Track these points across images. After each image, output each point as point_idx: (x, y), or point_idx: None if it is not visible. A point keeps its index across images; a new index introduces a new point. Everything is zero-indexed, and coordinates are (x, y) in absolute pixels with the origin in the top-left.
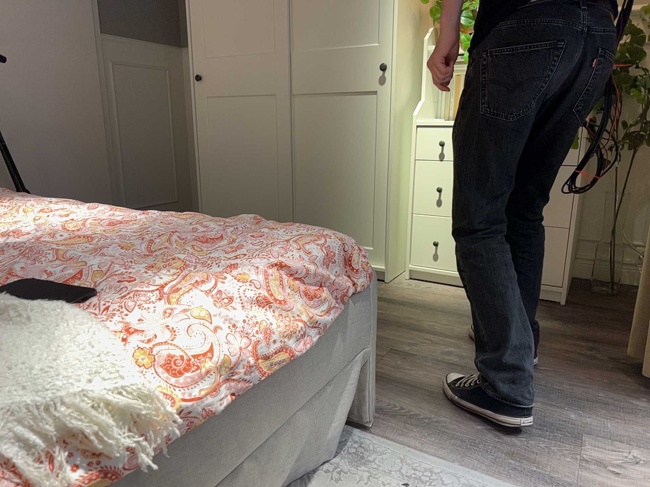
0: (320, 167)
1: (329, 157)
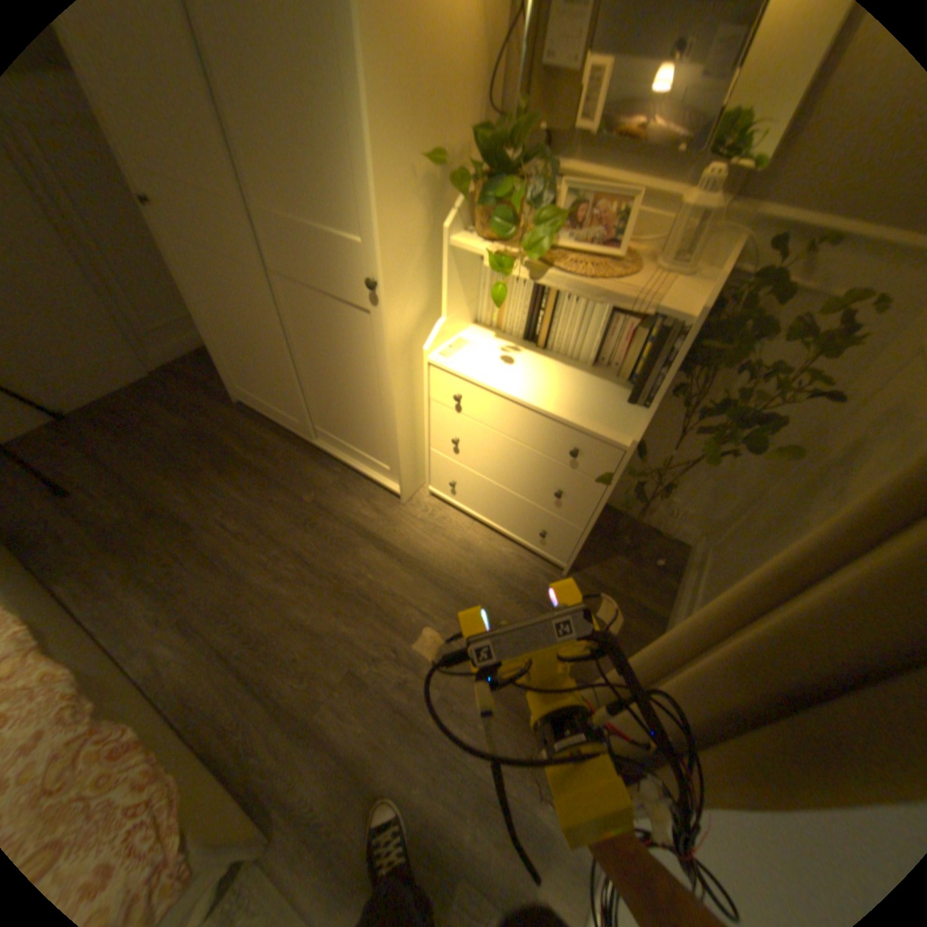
0: (323, 371)
1: (331, 365)
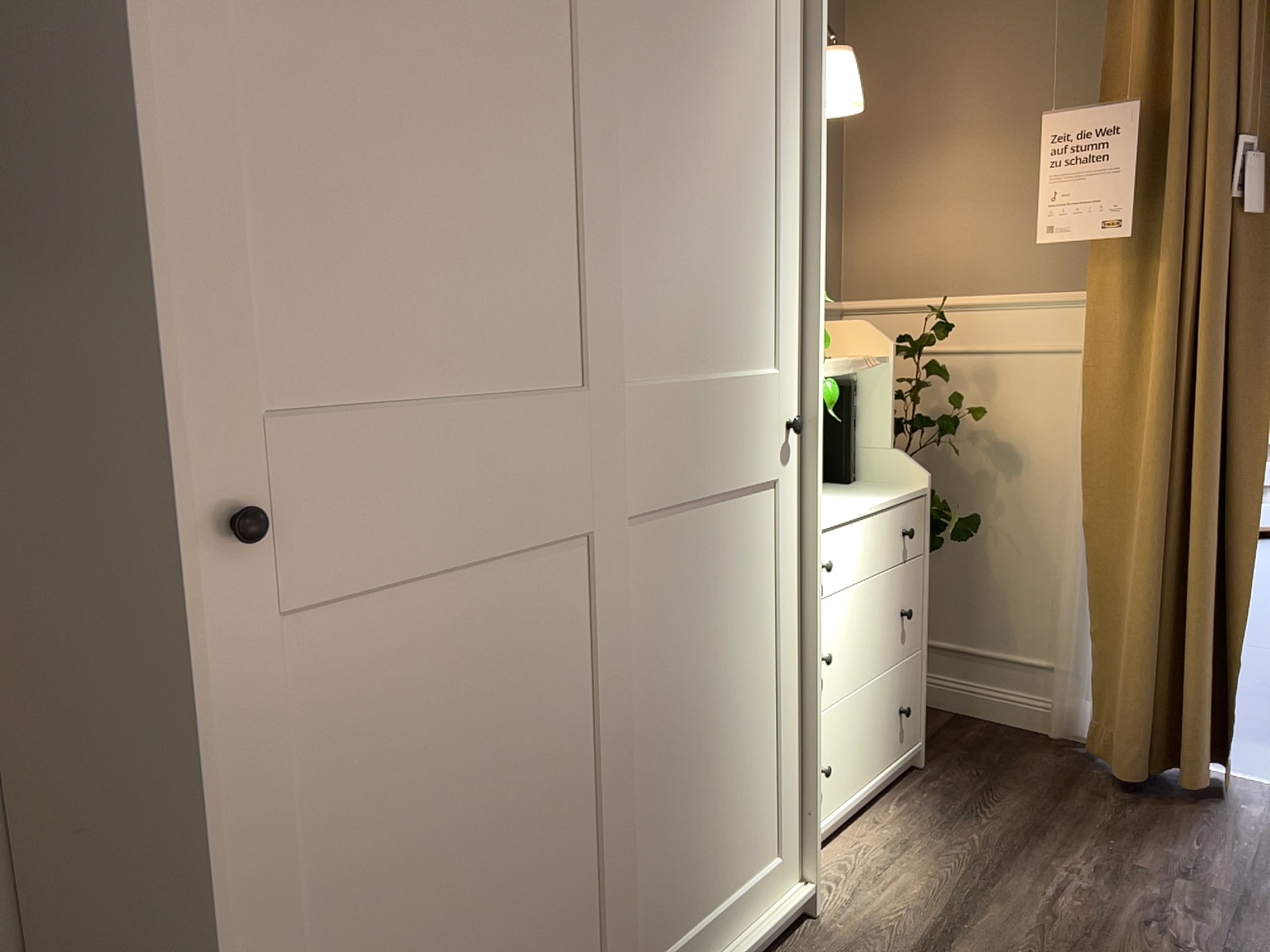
0: (680, 718)
1: (700, 678)
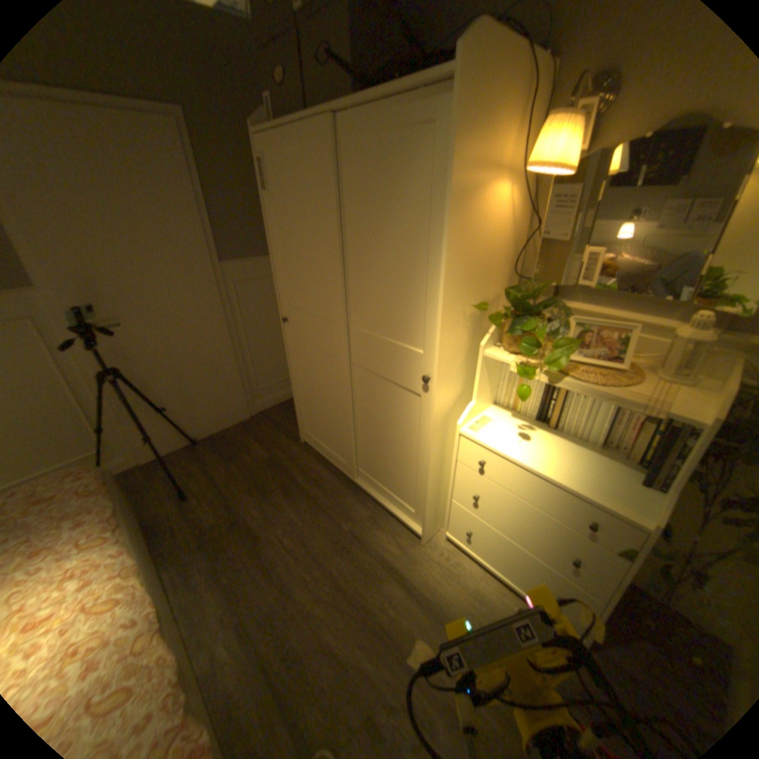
0: (375, 429)
1: (382, 426)
